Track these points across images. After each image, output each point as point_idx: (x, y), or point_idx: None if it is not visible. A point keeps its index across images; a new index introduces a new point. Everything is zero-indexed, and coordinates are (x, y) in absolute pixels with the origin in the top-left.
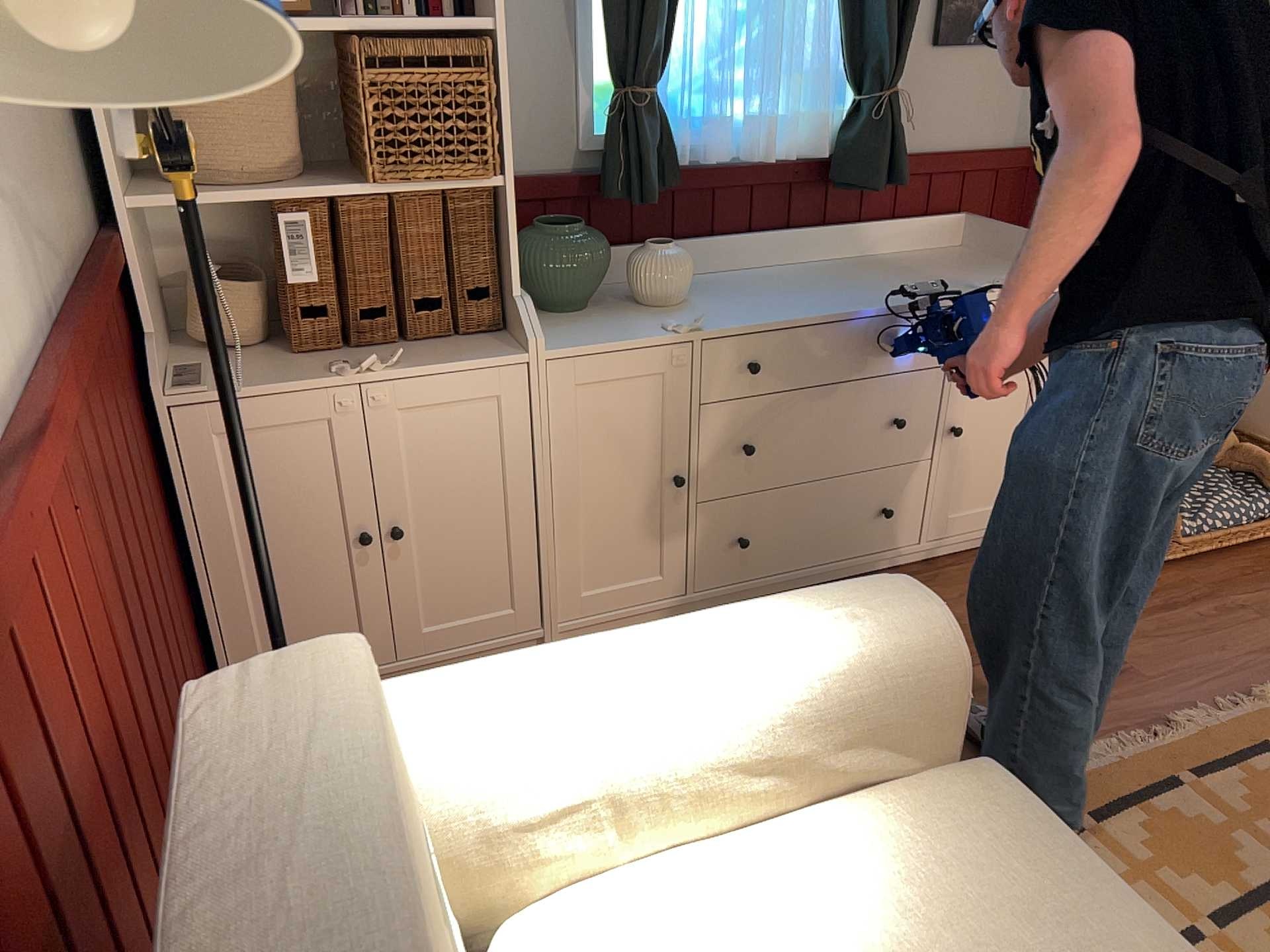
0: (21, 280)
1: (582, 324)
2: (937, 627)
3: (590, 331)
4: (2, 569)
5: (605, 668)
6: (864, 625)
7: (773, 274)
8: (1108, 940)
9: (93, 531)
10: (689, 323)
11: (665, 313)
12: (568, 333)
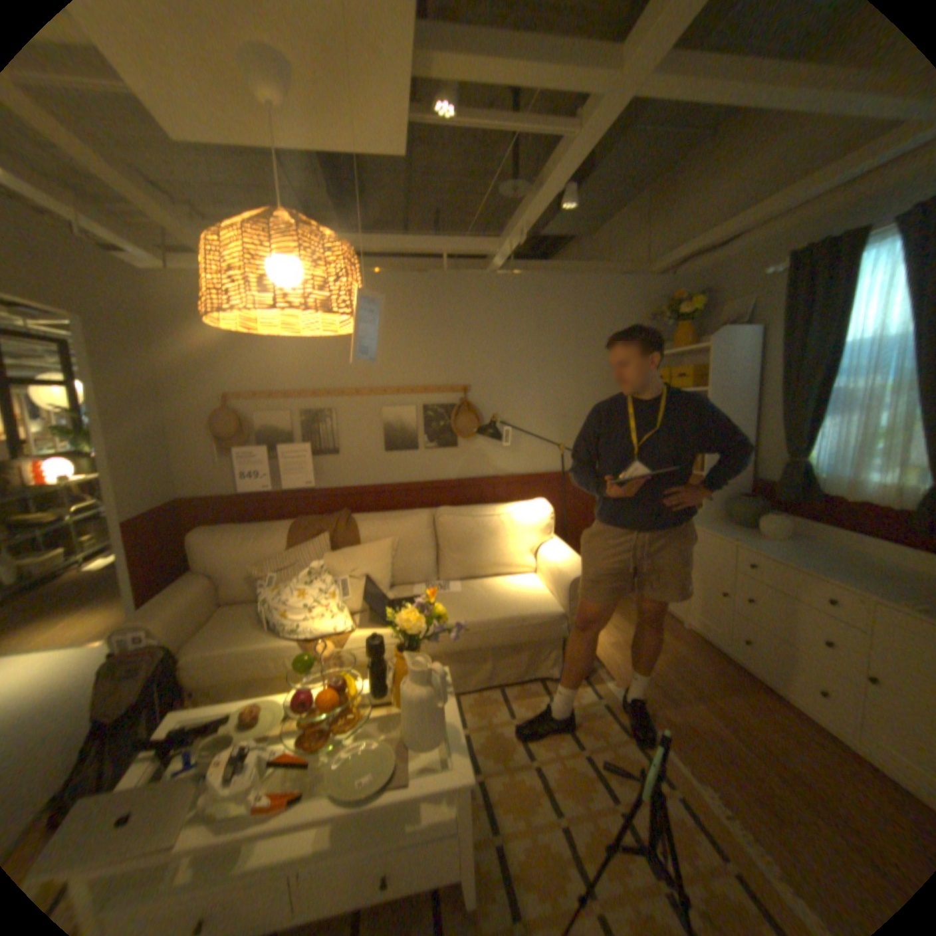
0: (565, 462)
1: (726, 528)
2: (575, 577)
3: (719, 529)
4: (517, 485)
5: (554, 546)
6: (572, 568)
7: (862, 558)
8: (510, 610)
9: (560, 500)
10: (742, 540)
11: (755, 538)
12: (713, 527)
